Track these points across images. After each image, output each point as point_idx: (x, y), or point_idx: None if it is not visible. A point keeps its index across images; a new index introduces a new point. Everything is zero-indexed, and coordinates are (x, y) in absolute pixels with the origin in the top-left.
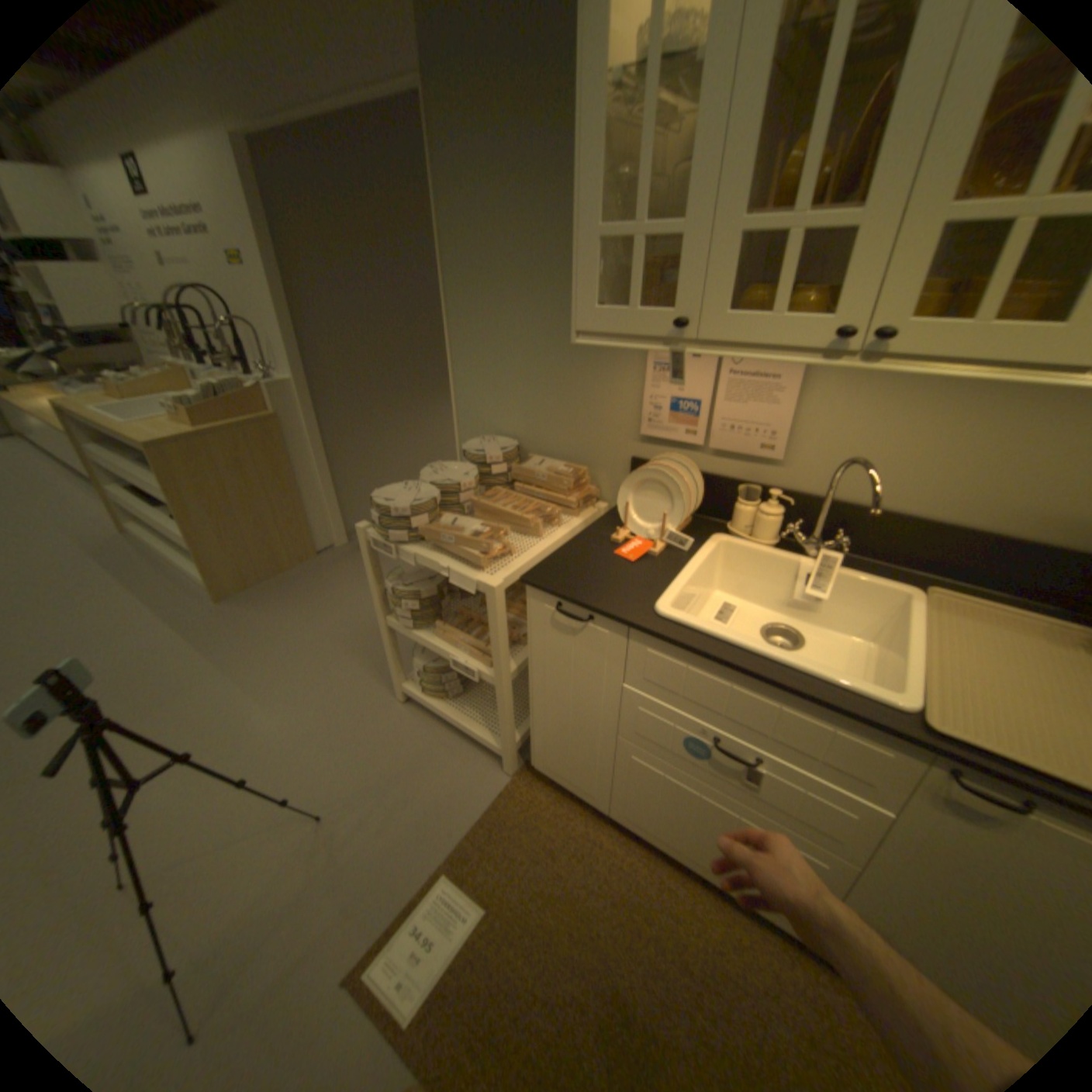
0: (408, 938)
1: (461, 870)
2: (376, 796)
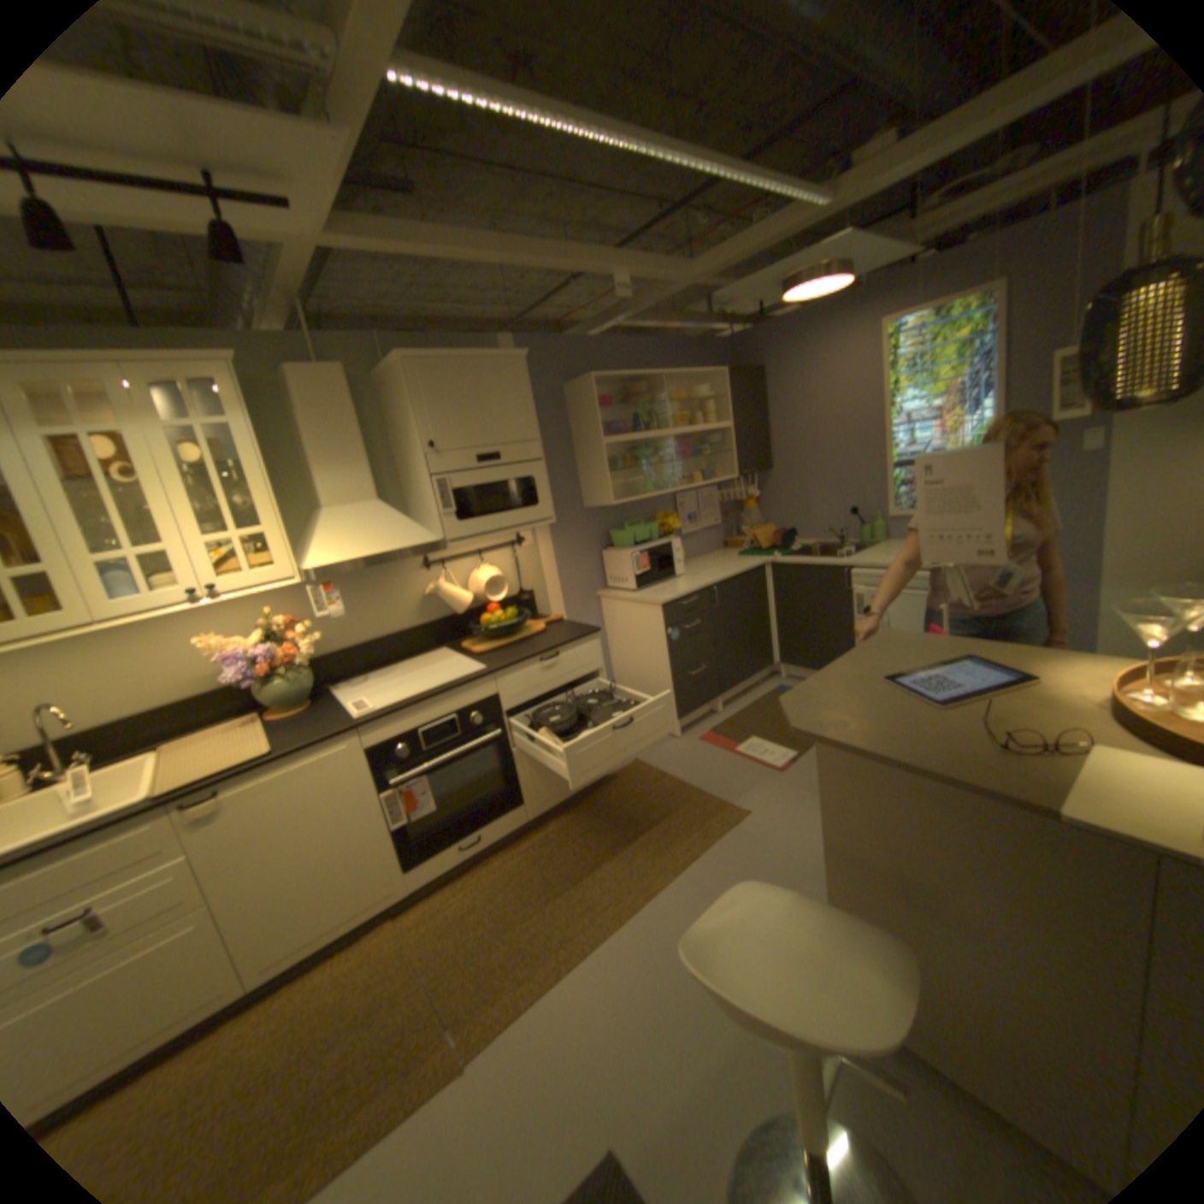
0: None
1: None
2: None
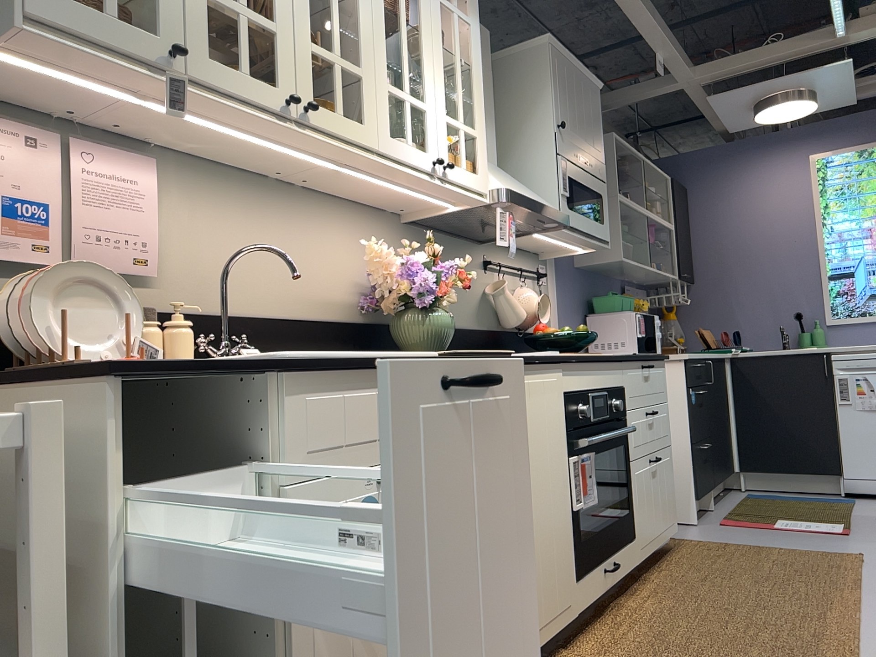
0: None
1: None
2: None
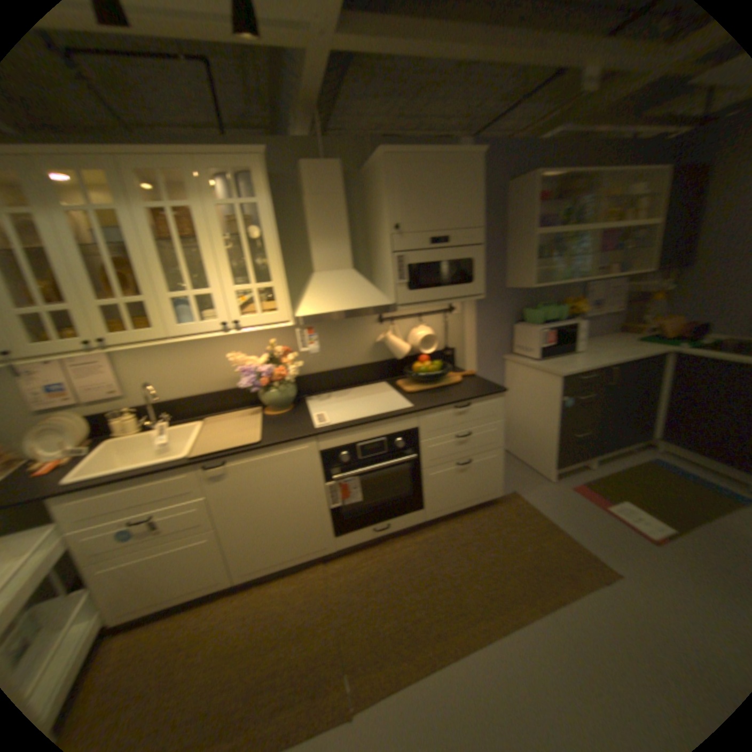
0: None
1: None
2: None
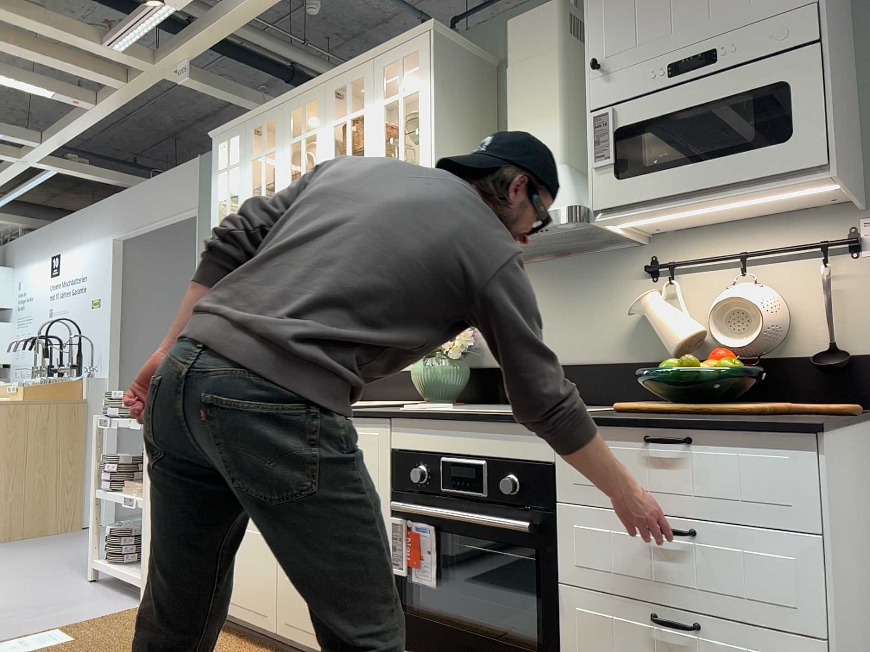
0: (13, 644)
1: (71, 629)
2: (36, 608)
